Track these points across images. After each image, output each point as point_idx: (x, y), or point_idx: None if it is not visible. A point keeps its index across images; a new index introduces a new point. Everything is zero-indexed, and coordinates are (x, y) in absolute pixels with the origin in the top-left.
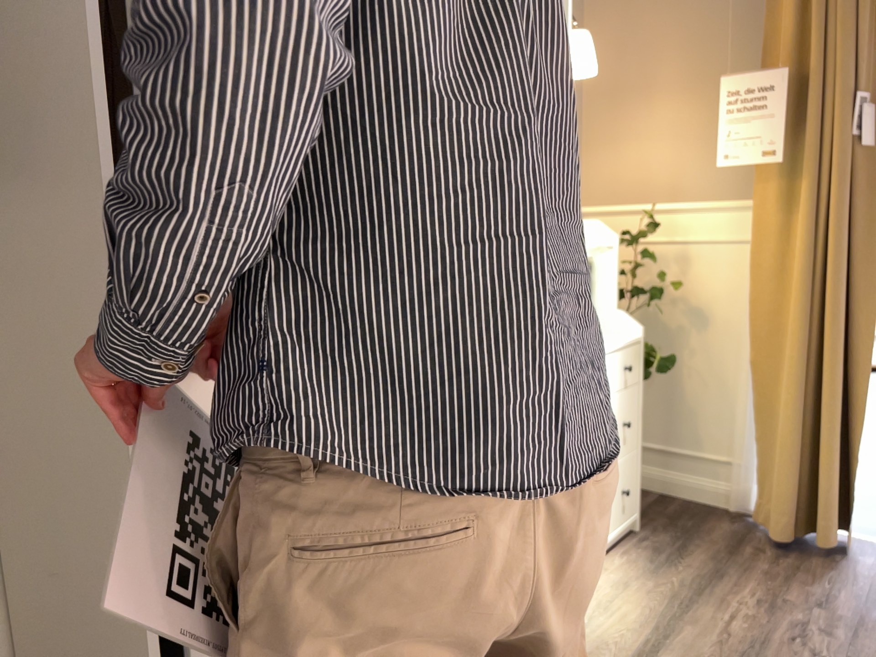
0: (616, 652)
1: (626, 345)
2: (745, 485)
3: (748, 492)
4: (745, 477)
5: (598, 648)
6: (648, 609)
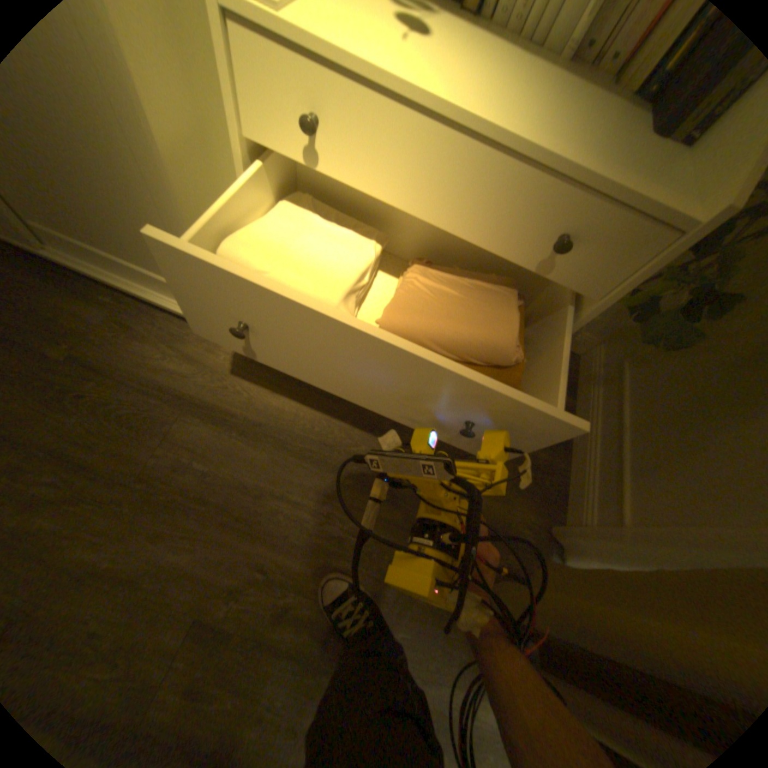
0: (210, 386)
1: (616, 190)
2: (583, 542)
3: (575, 546)
4: (594, 541)
5: (215, 371)
6: (296, 416)
